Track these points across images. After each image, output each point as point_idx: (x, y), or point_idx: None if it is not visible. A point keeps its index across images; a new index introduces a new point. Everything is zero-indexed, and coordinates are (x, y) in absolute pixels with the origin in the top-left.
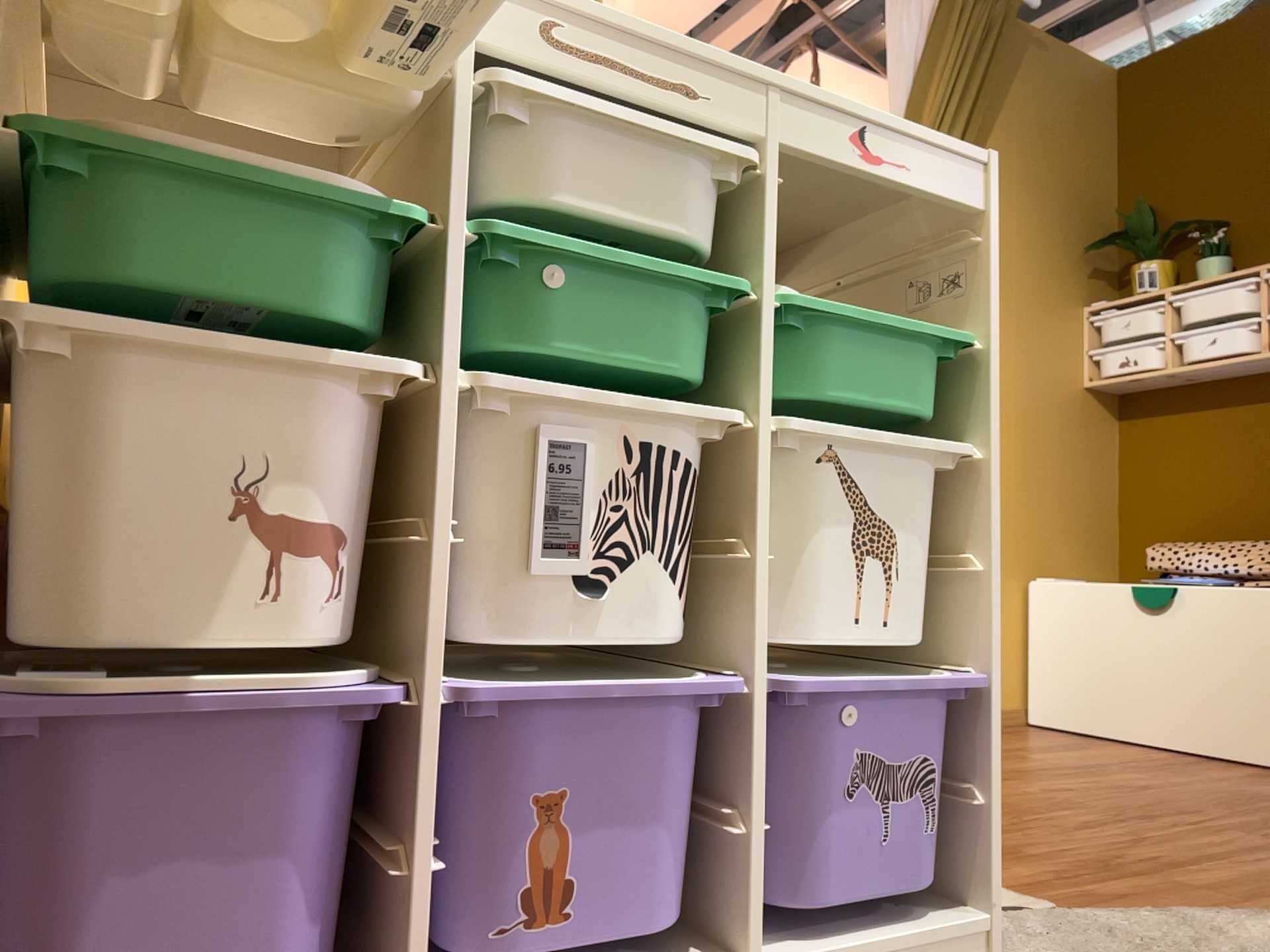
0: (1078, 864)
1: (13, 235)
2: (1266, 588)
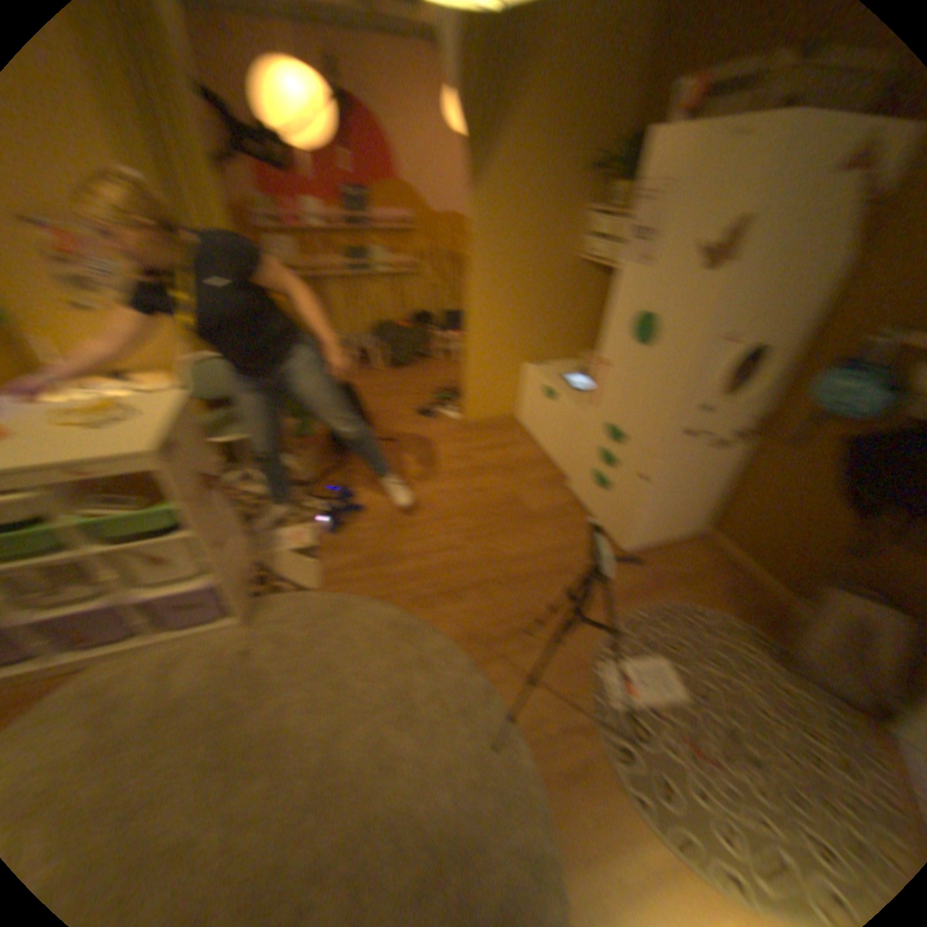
0: (359, 562)
1: None
2: (579, 410)
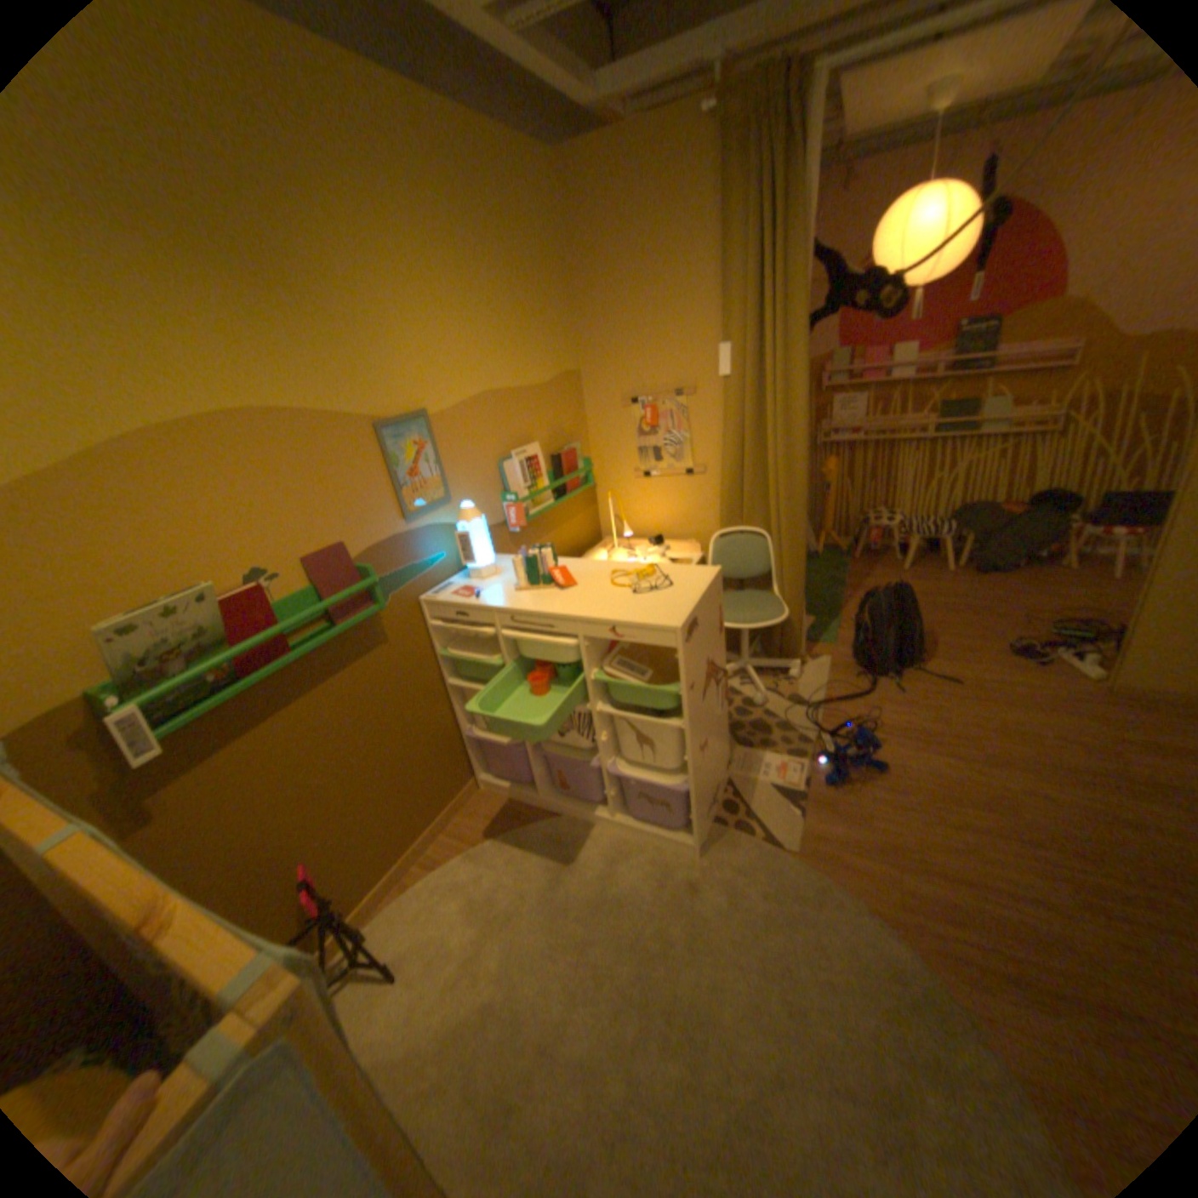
0: (872, 851)
1: (453, 660)
2: None
